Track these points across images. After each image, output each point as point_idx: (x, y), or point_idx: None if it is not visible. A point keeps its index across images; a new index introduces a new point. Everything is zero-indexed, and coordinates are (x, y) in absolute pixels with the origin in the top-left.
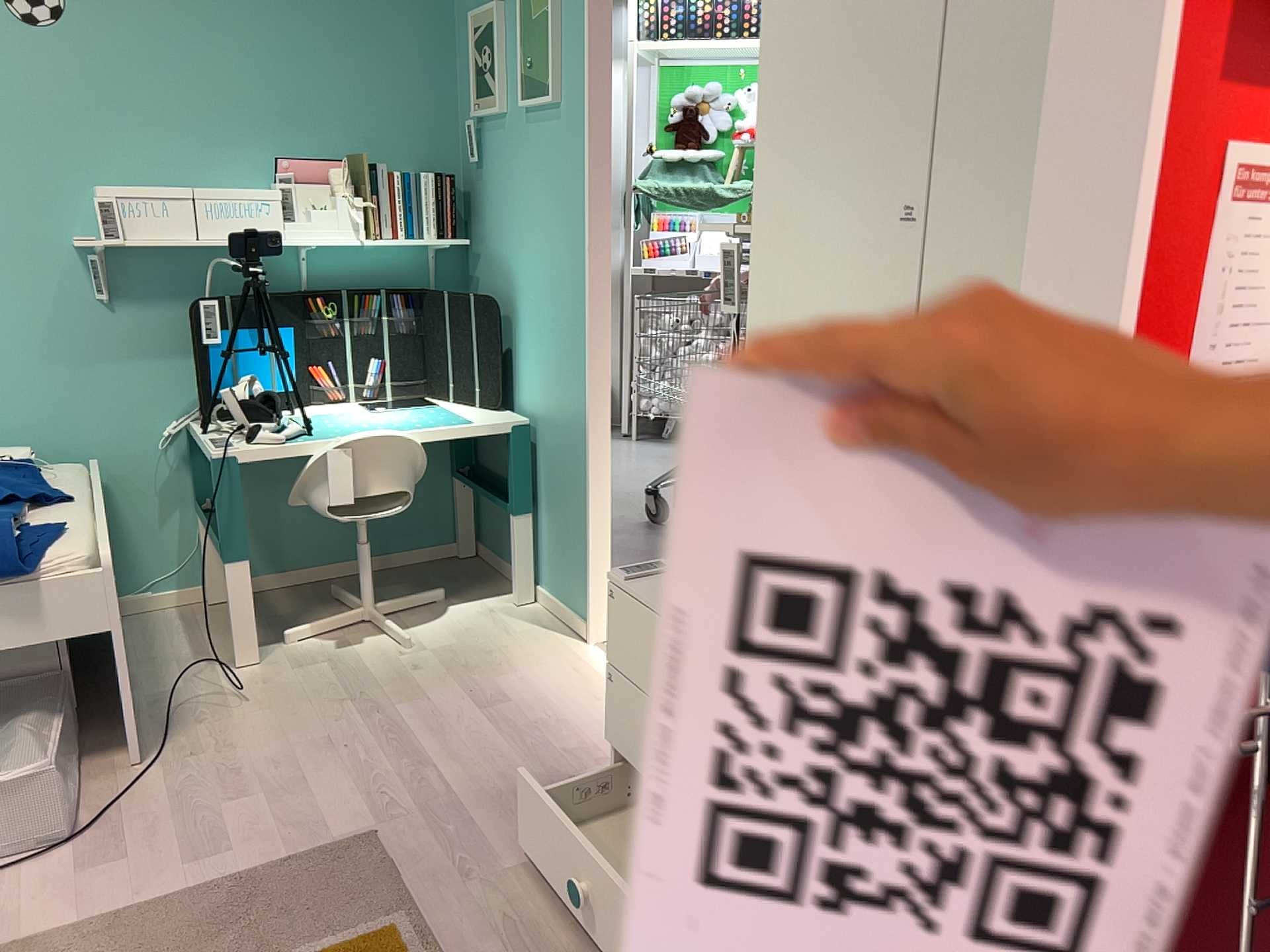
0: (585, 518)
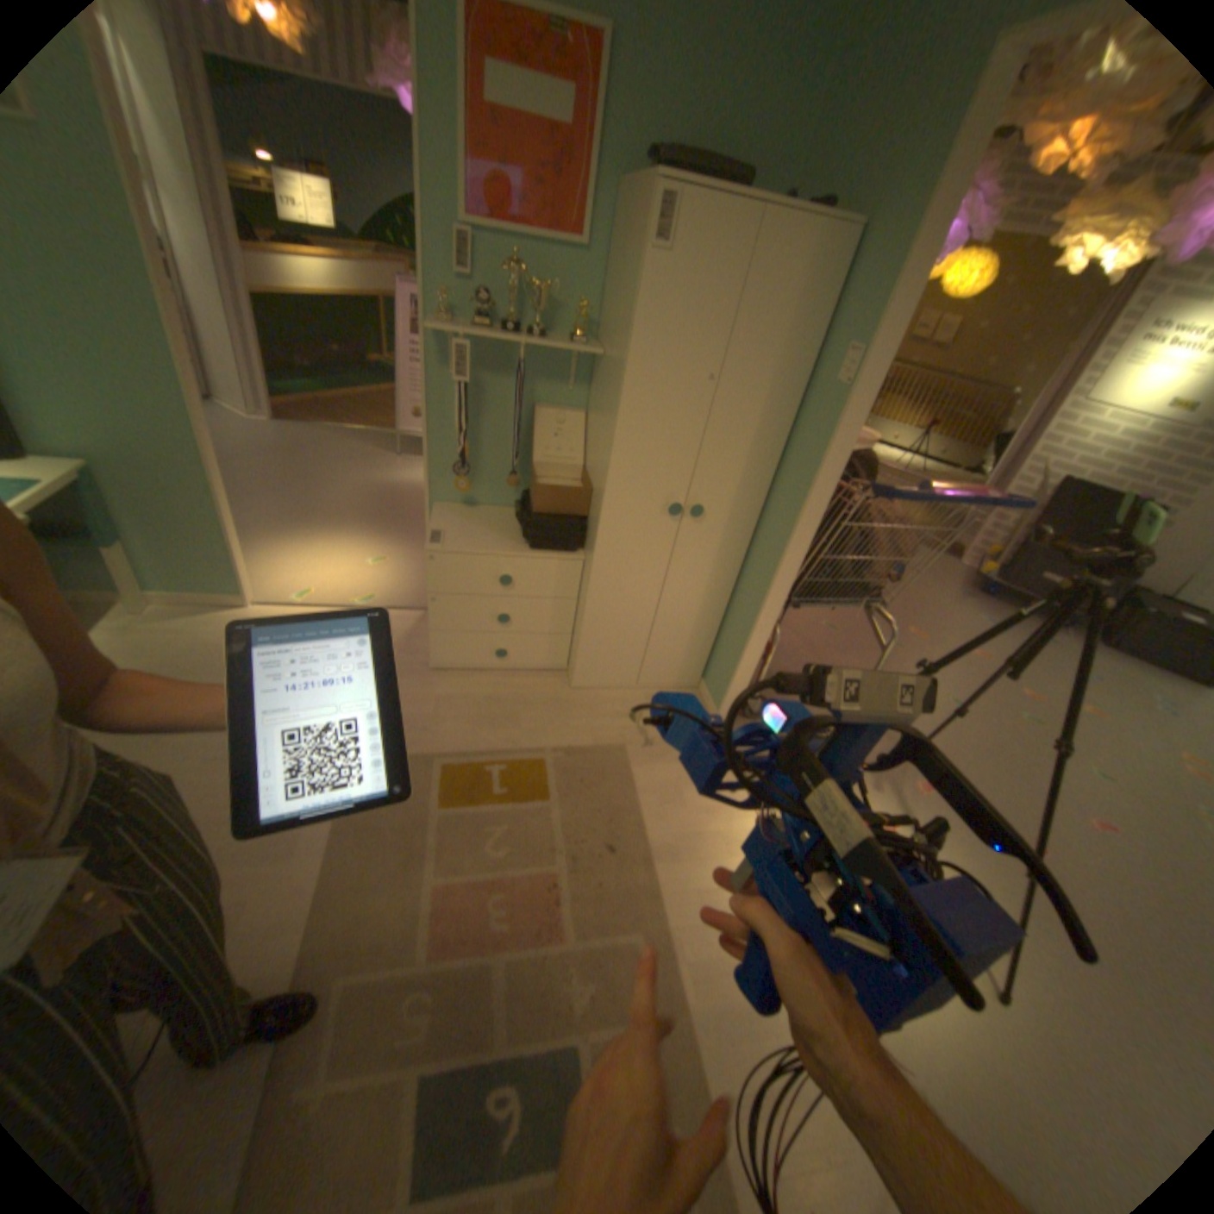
0: (216, 526)
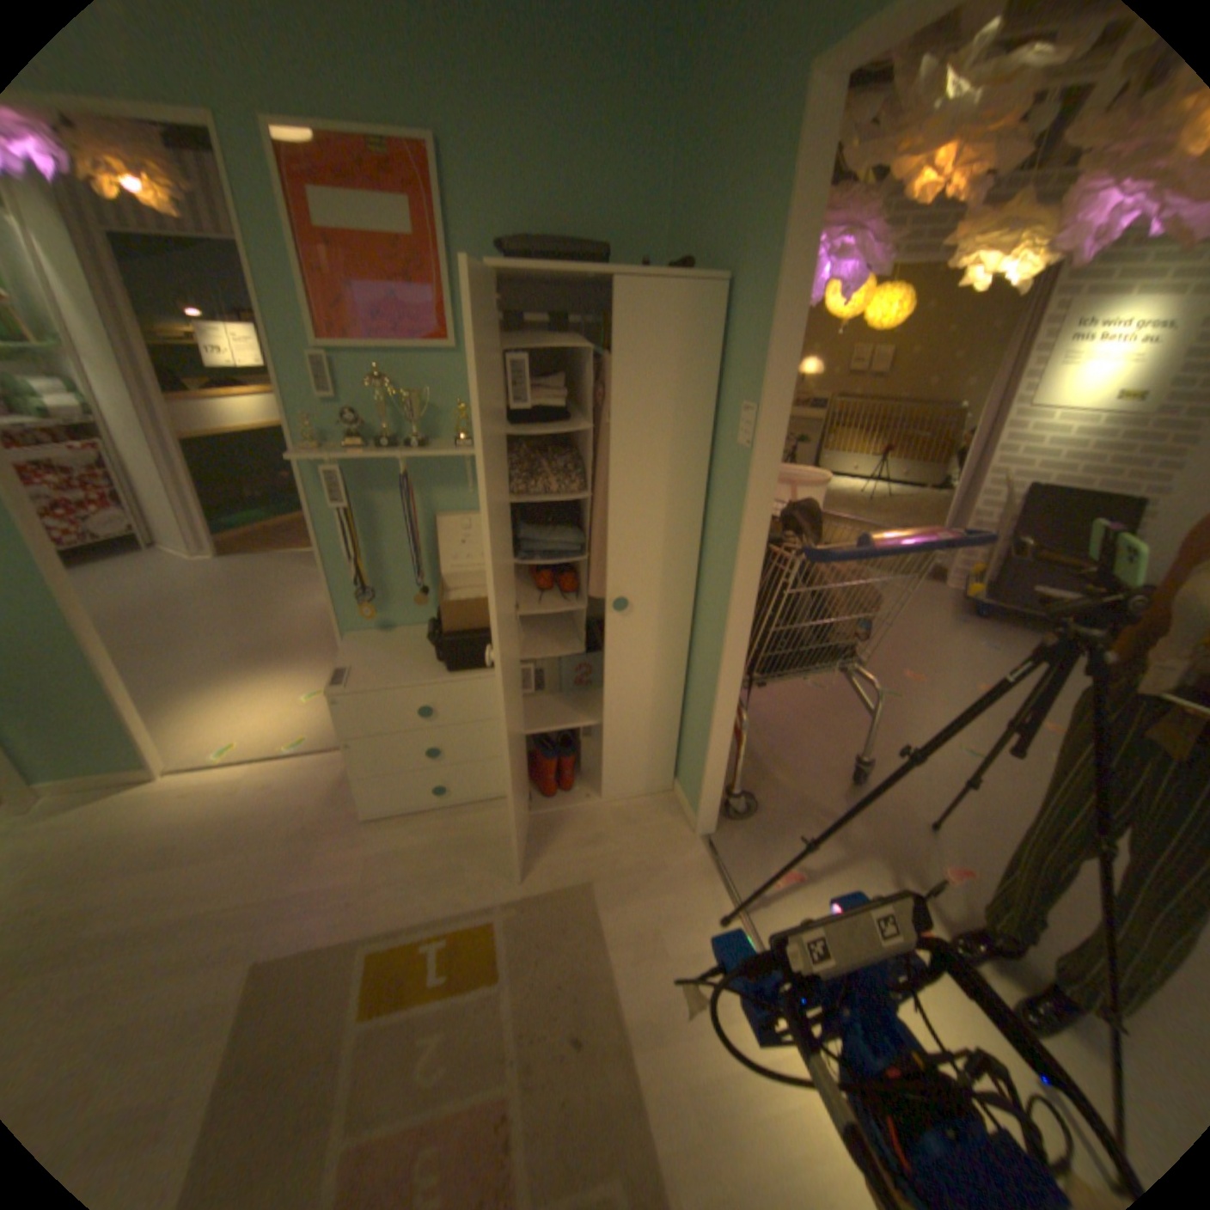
0: (105, 699)
